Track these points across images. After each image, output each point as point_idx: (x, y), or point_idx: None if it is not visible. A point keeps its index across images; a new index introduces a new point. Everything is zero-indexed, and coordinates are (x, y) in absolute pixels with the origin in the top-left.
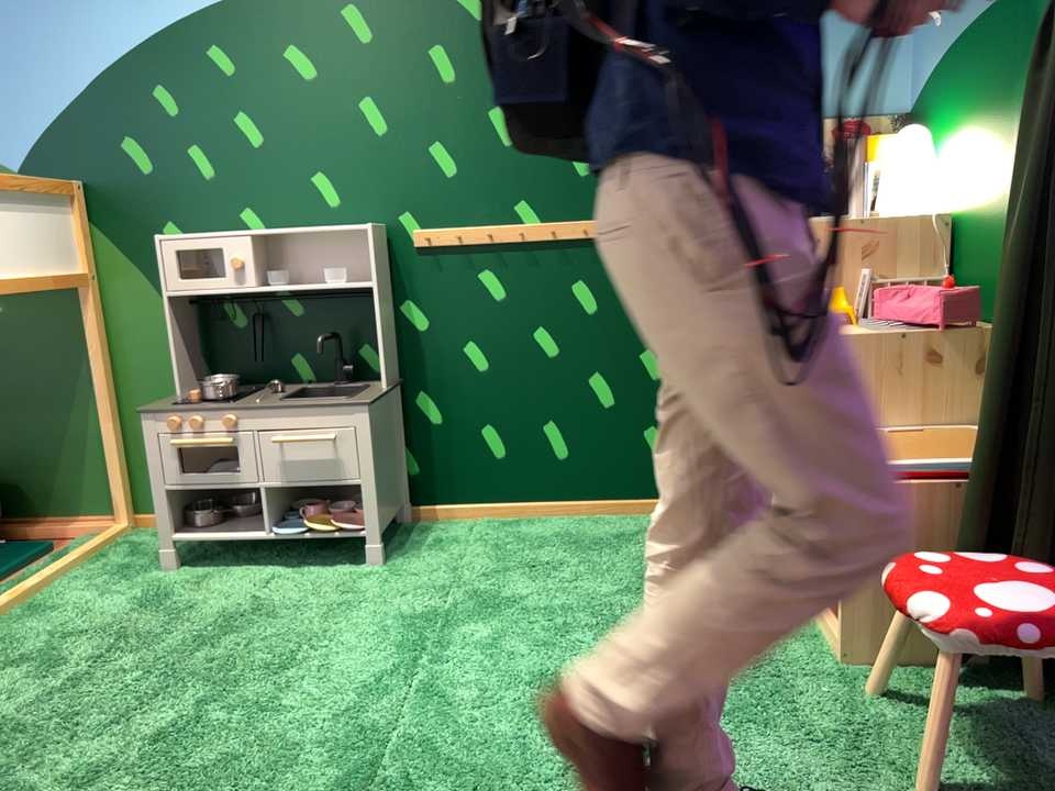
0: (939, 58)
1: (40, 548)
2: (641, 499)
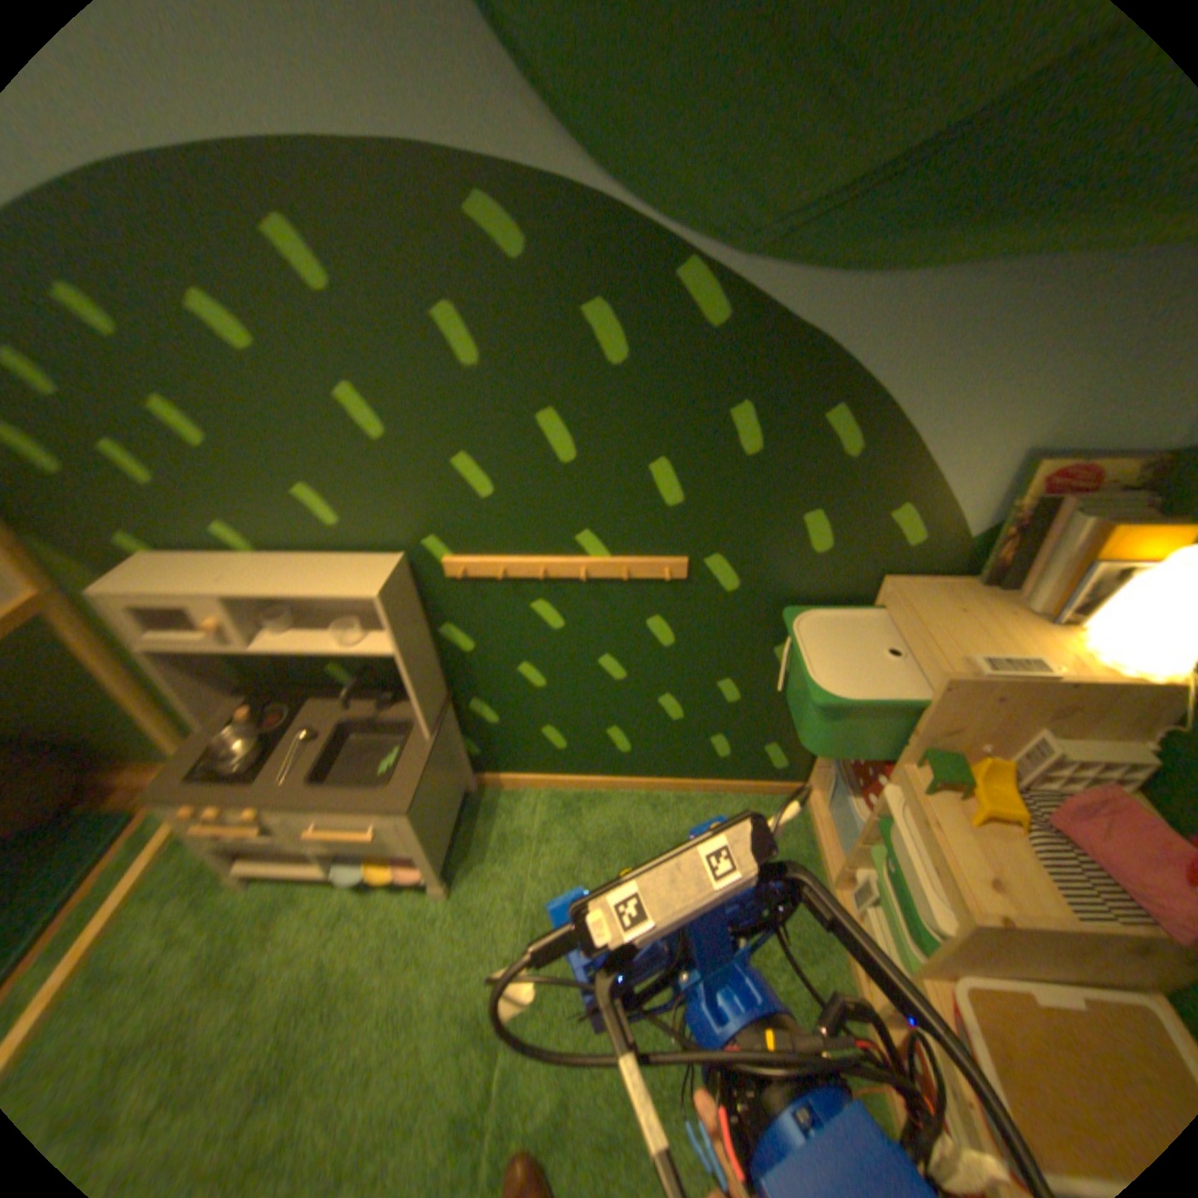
0: None
1: (126, 810)
2: (699, 782)
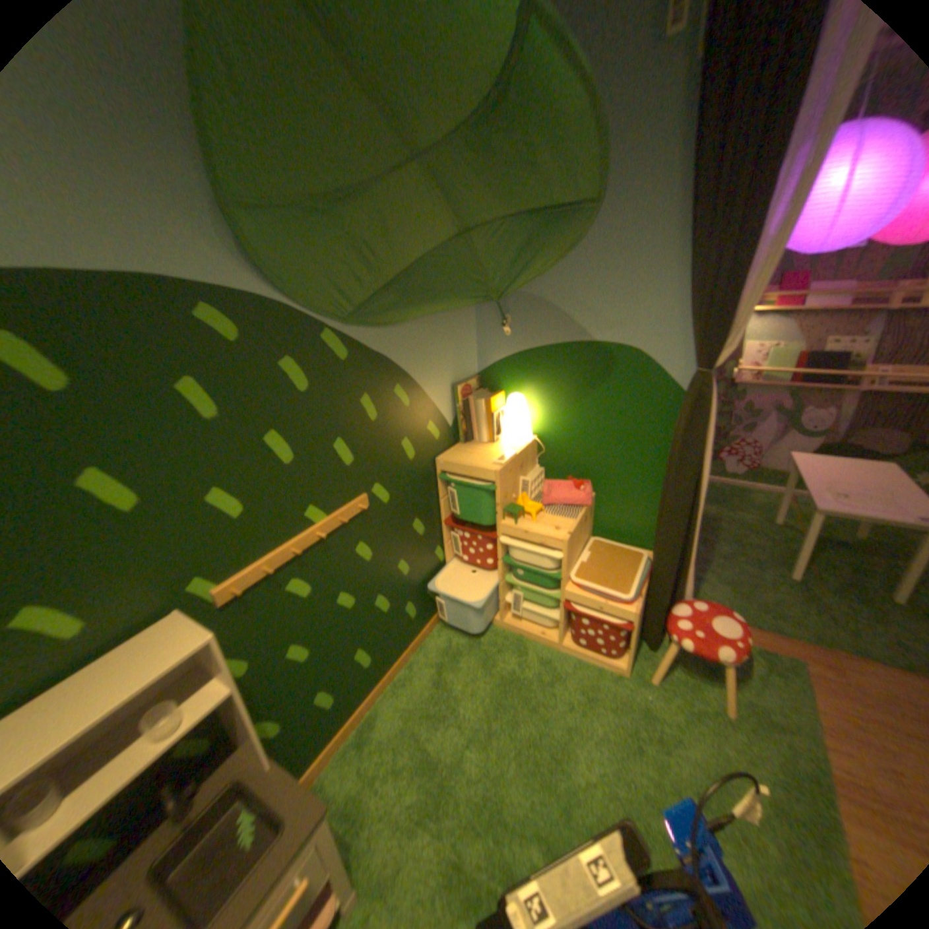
0: (511, 354)
1: None
2: (409, 646)
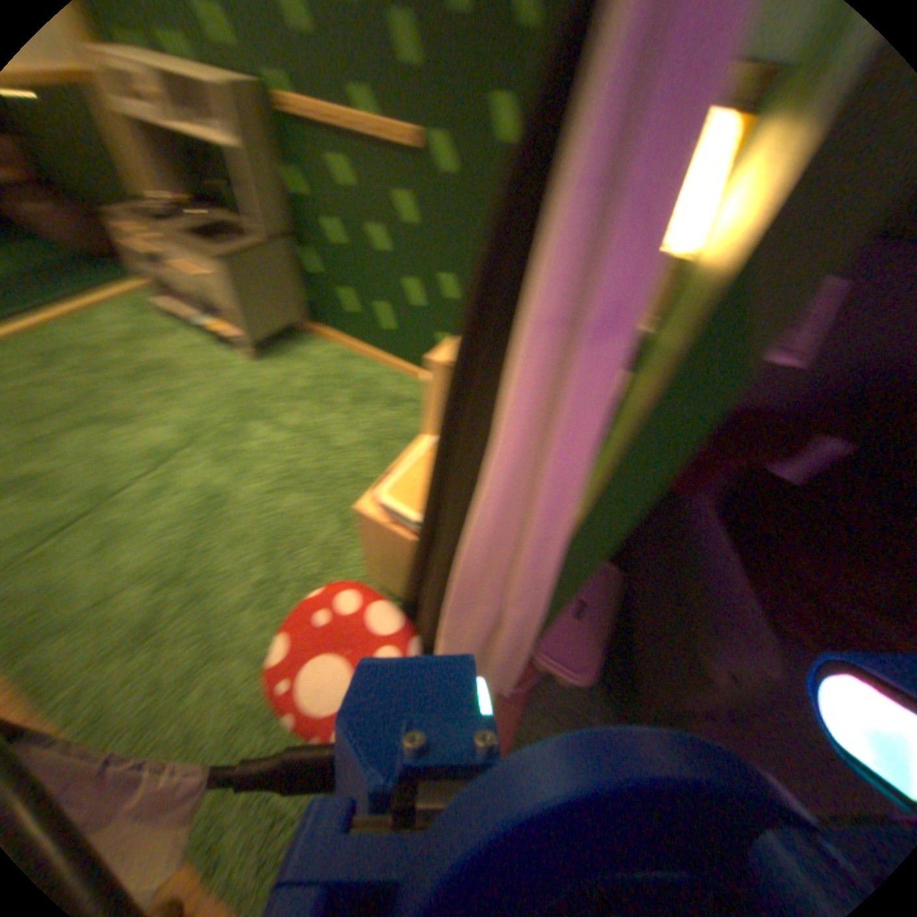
0: None
1: (126, 270)
2: None
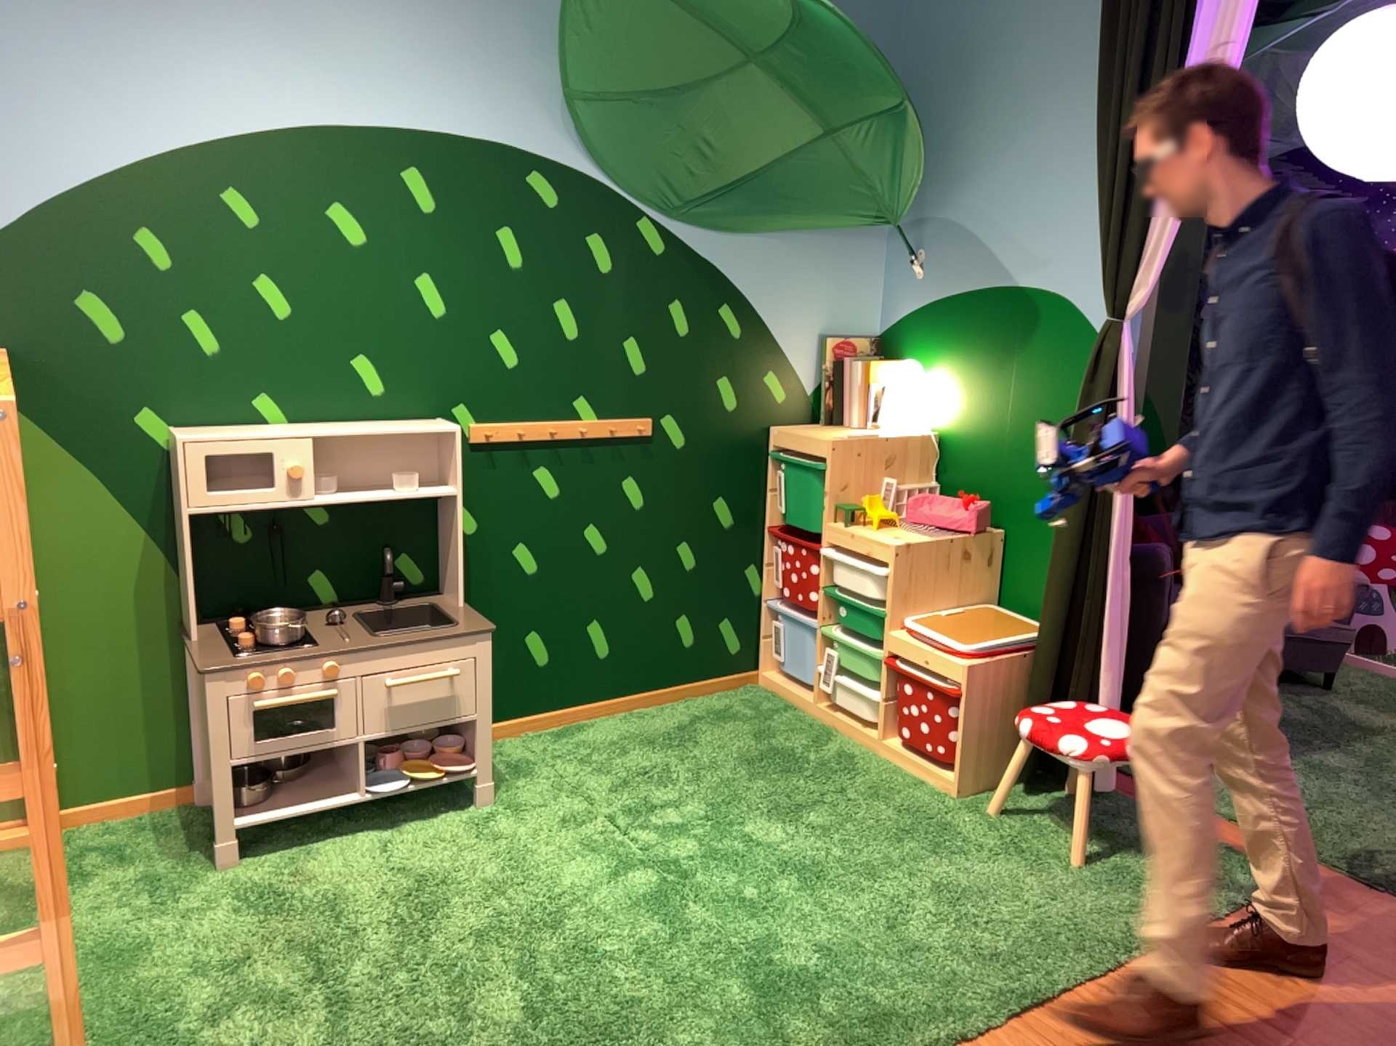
0: (915, 309)
1: None
2: (669, 684)
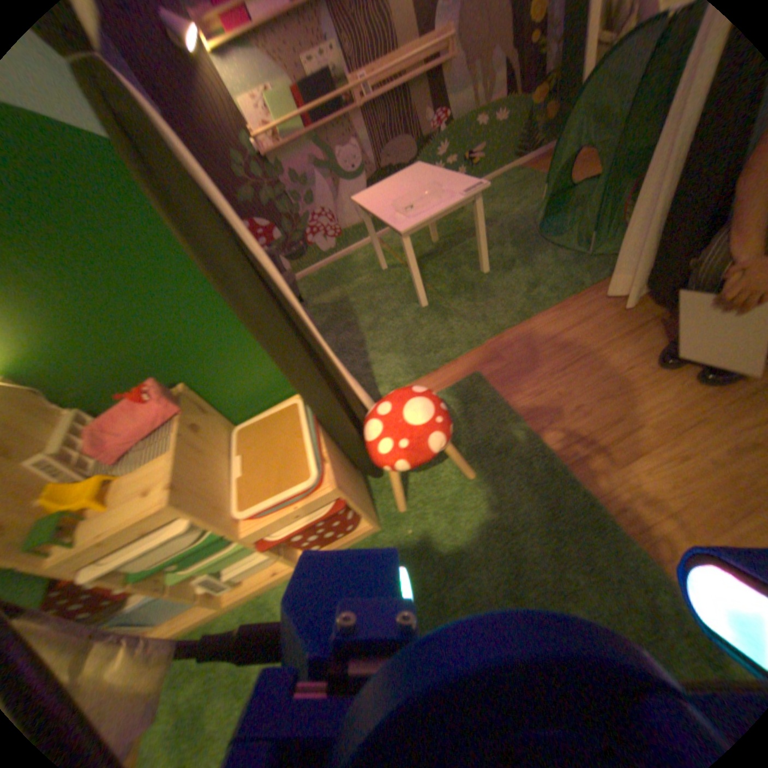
0: None
1: None
2: None
